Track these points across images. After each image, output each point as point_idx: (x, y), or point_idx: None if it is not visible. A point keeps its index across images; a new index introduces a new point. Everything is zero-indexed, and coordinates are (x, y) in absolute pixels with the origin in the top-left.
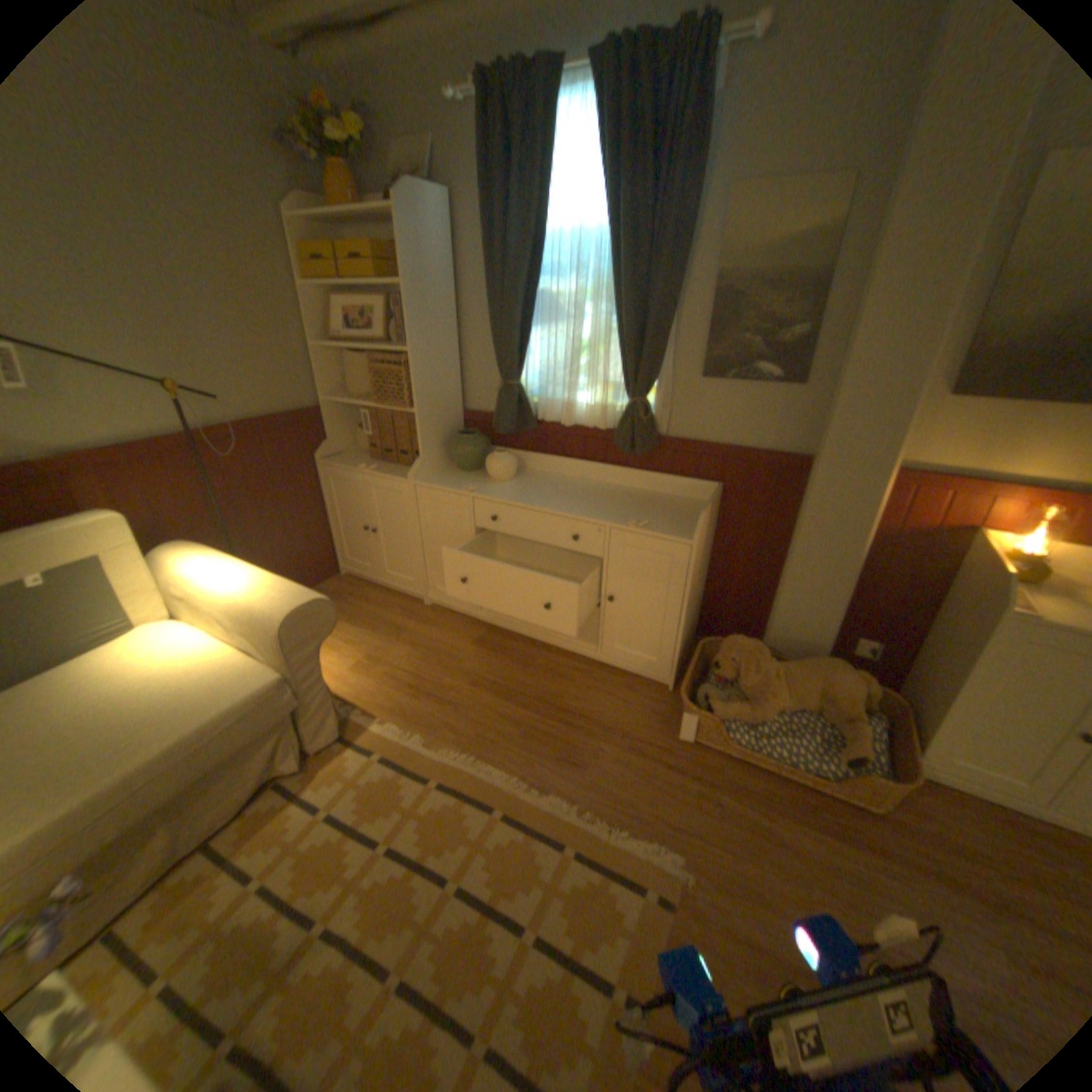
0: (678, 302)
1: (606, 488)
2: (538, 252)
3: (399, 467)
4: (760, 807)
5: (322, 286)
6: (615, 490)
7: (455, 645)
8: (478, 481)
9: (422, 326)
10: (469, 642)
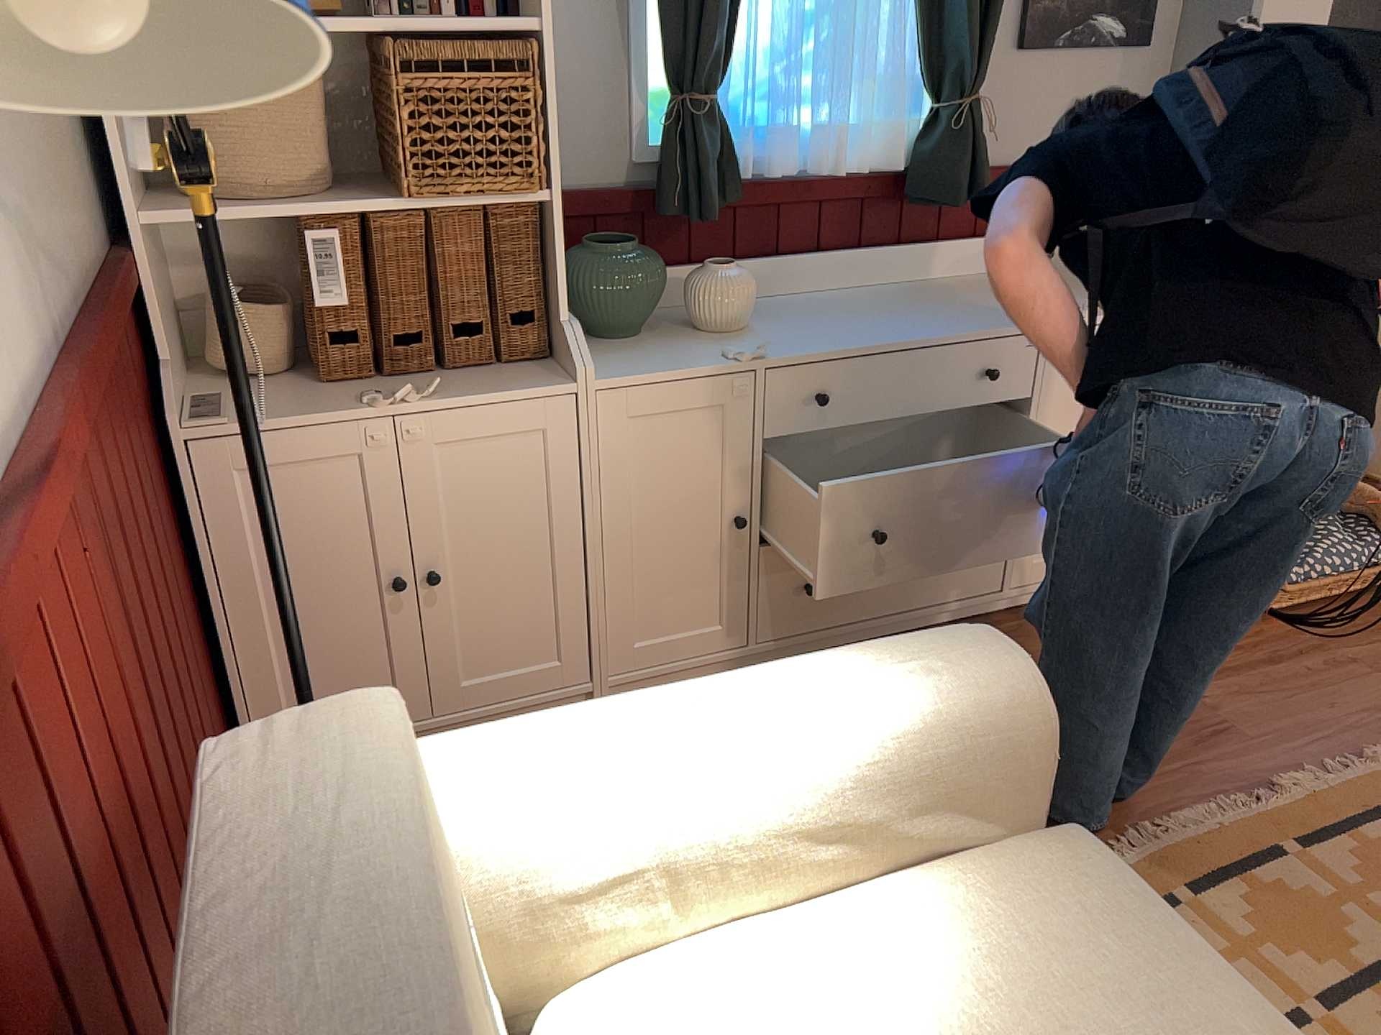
0: None
1: (893, 291)
2: None
3: (459, 376)
4: (1369, 637)
5: None
6: (911, 289)
7: None
8: (701, 342)
9: None
10: None
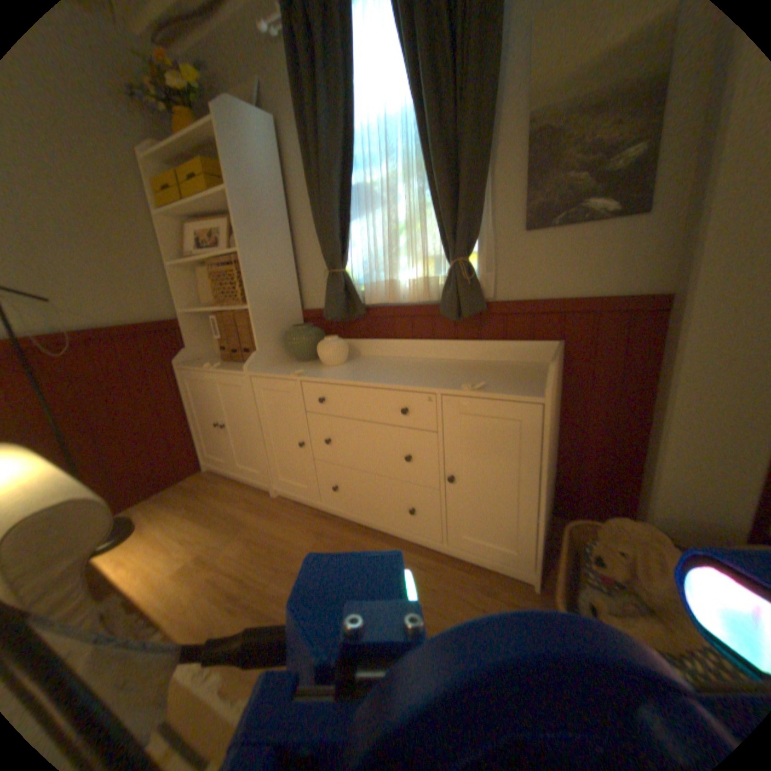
0: (491, 152)
1: (438, 361)
2: (351, 144)
3: (243, 364)
4: None
5: (177, 215)
6: (448, 362)
7: (292, 540)
8: (311, 367)
9: (252, 227)
10: (307, 536)
